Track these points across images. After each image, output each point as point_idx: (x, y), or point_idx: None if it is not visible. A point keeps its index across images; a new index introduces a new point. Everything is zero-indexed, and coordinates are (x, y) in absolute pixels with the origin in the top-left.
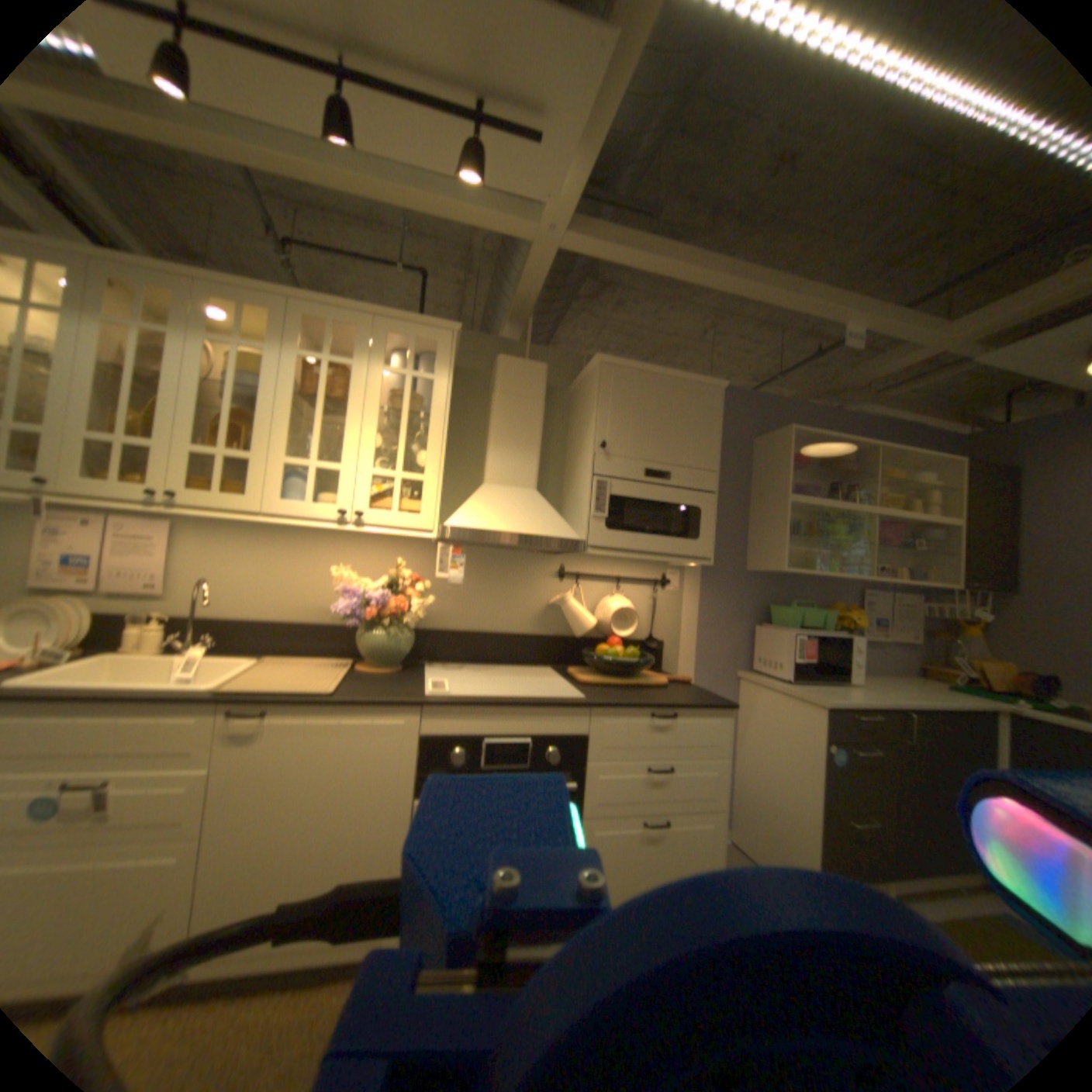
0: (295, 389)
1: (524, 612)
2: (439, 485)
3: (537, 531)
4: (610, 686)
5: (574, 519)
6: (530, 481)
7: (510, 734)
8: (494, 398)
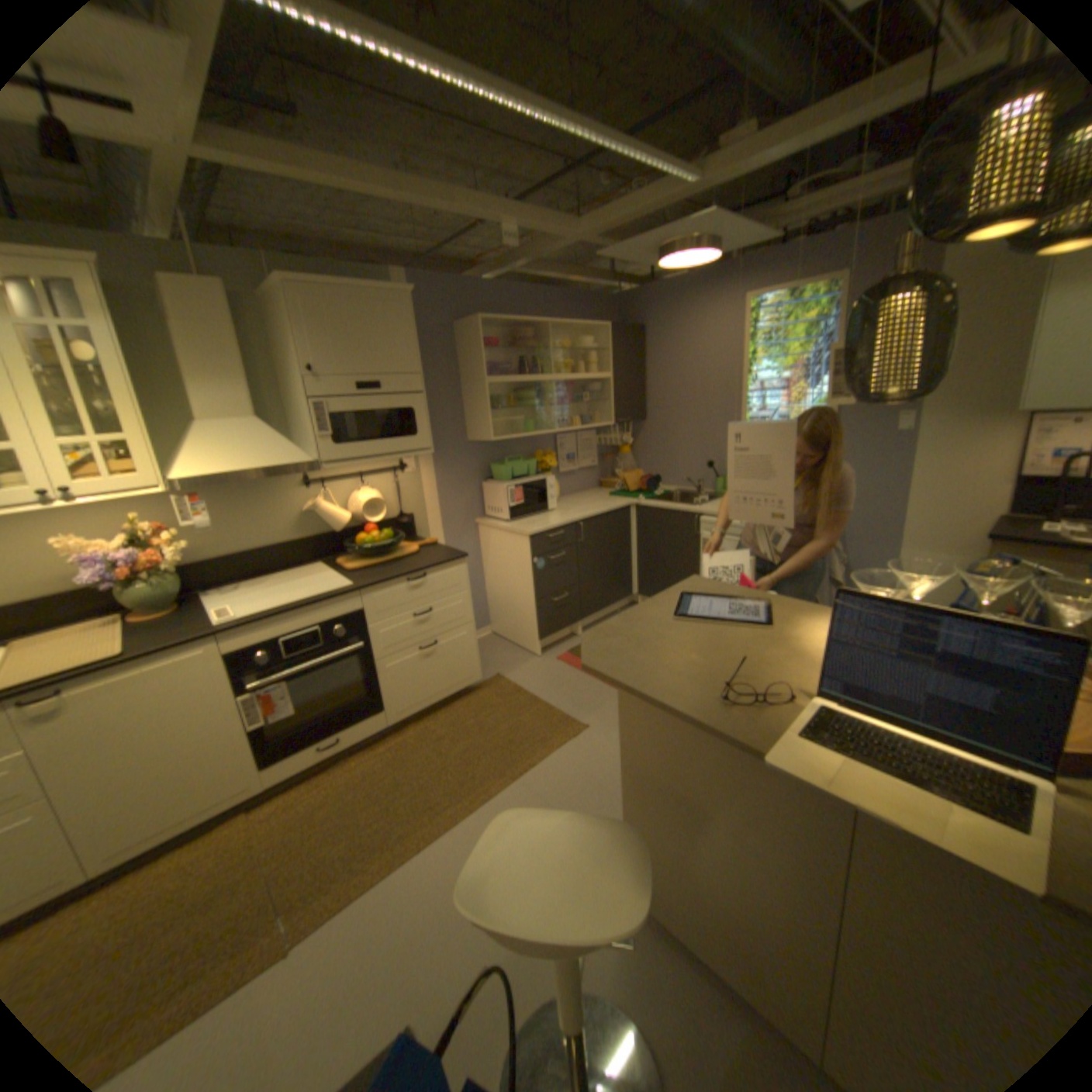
0: None
1: (283, 525)
2: (148, 443)
3: (270, 465)
4: (375, 568)
5: (304, 439)
6: (247, 411)
7: (301, 631)
8: (173, 329)
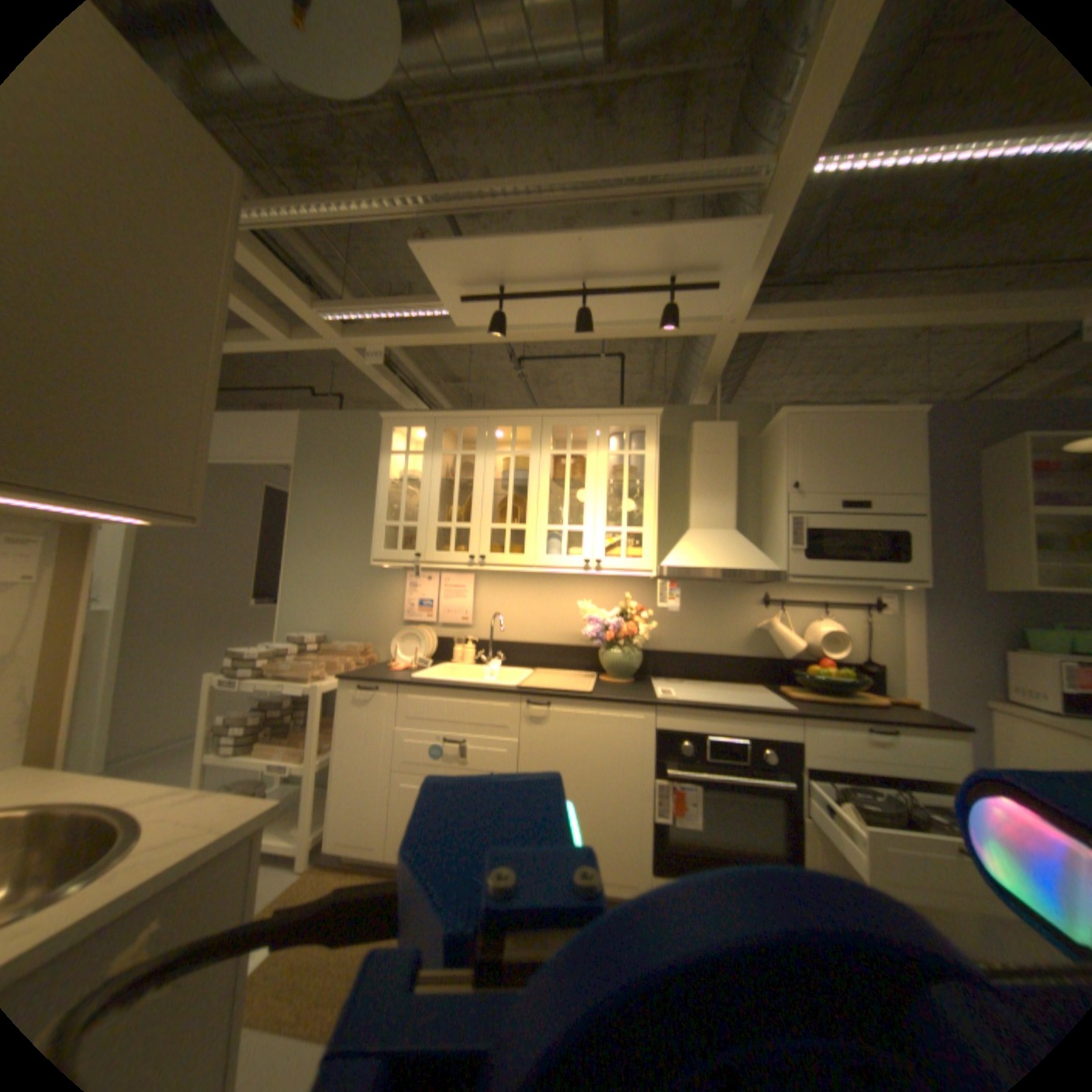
0: (545, 477)
1: (733, 636)
2: (653, 535)
3: (738, 566)
4: (825, 704)
5: (774, 552)
6: (729, 523)
7: (729, 737)
8: (691, 458)
